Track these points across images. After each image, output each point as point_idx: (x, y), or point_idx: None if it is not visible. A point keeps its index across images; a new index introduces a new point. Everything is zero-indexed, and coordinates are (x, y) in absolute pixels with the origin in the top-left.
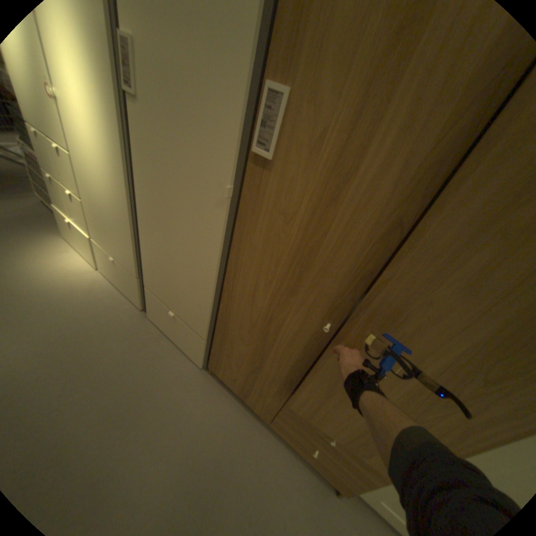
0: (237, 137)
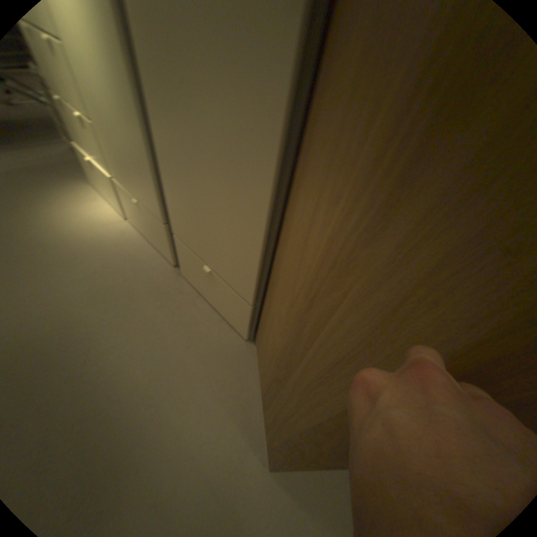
0: None
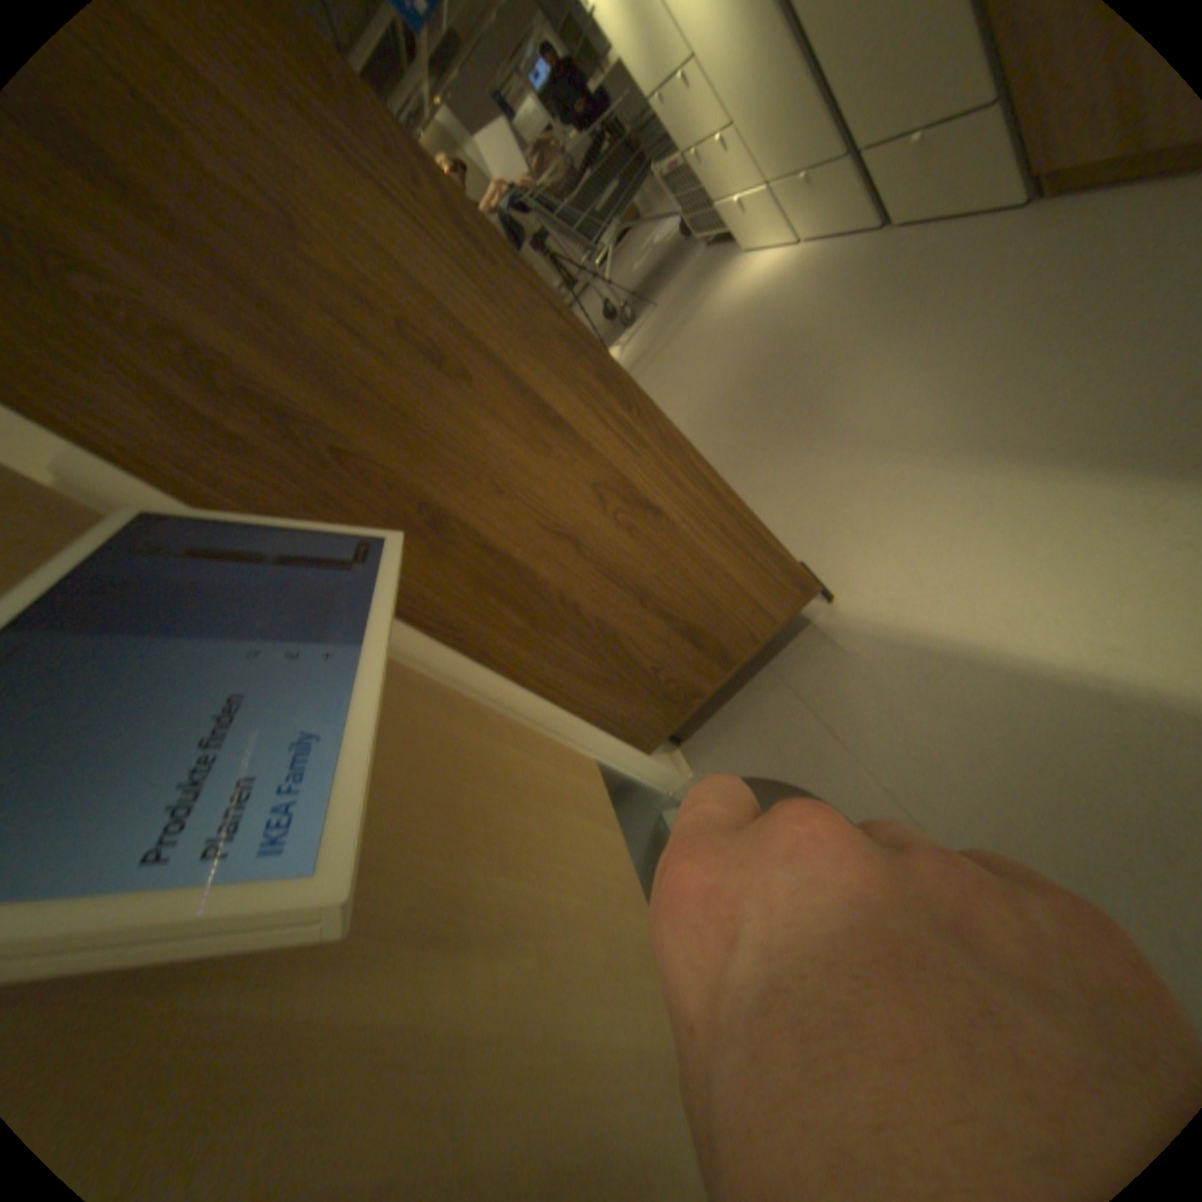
0: None
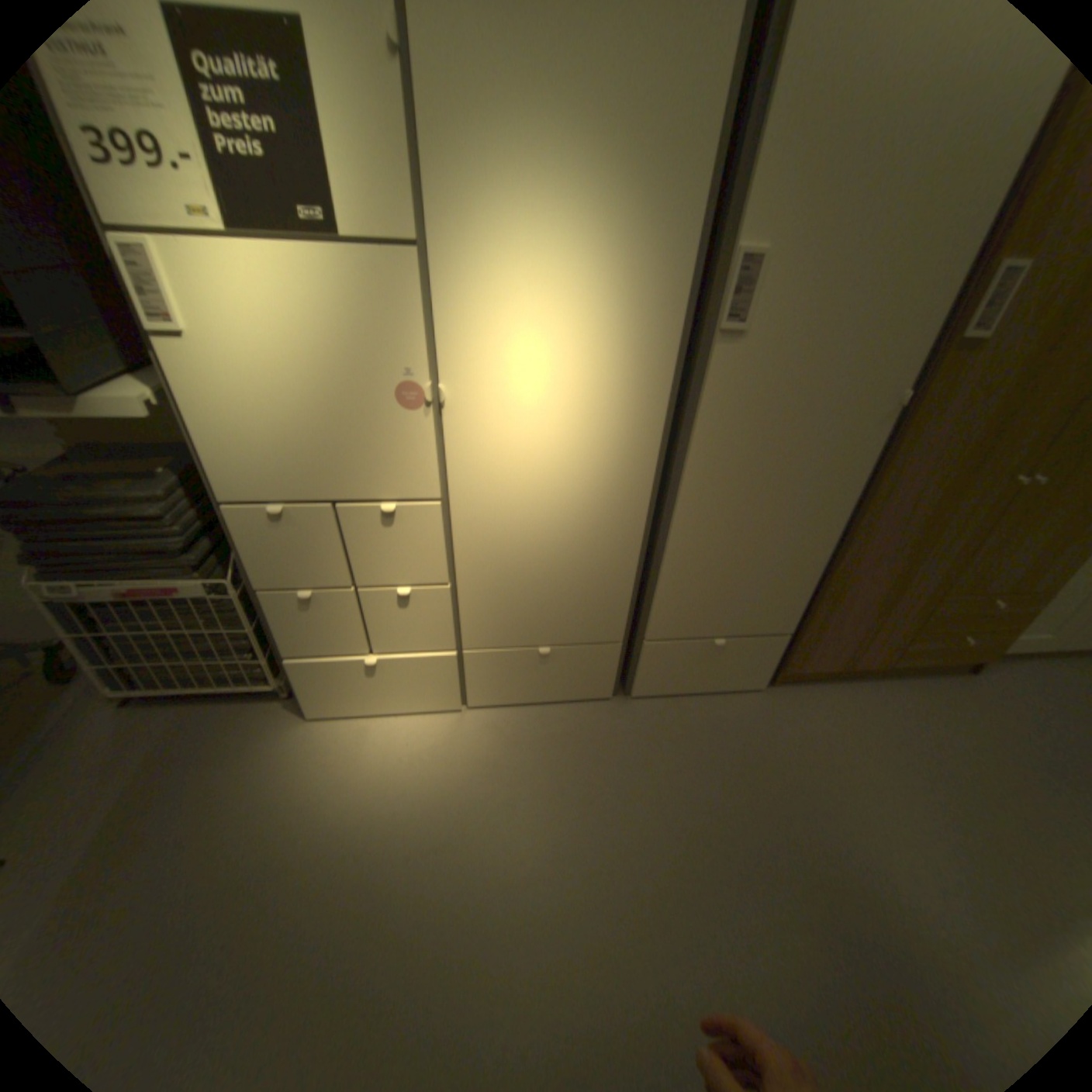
0: (936, 330)
